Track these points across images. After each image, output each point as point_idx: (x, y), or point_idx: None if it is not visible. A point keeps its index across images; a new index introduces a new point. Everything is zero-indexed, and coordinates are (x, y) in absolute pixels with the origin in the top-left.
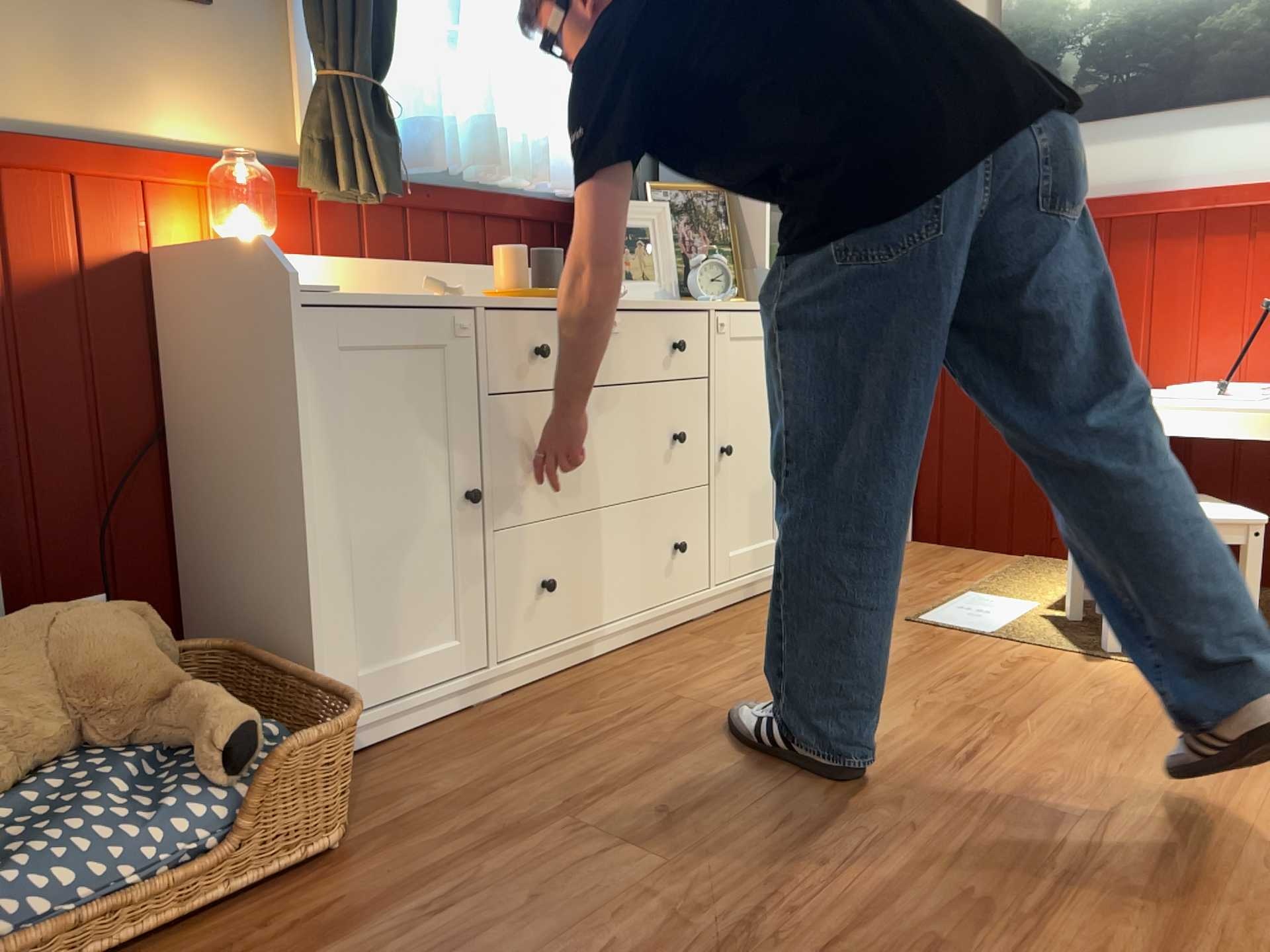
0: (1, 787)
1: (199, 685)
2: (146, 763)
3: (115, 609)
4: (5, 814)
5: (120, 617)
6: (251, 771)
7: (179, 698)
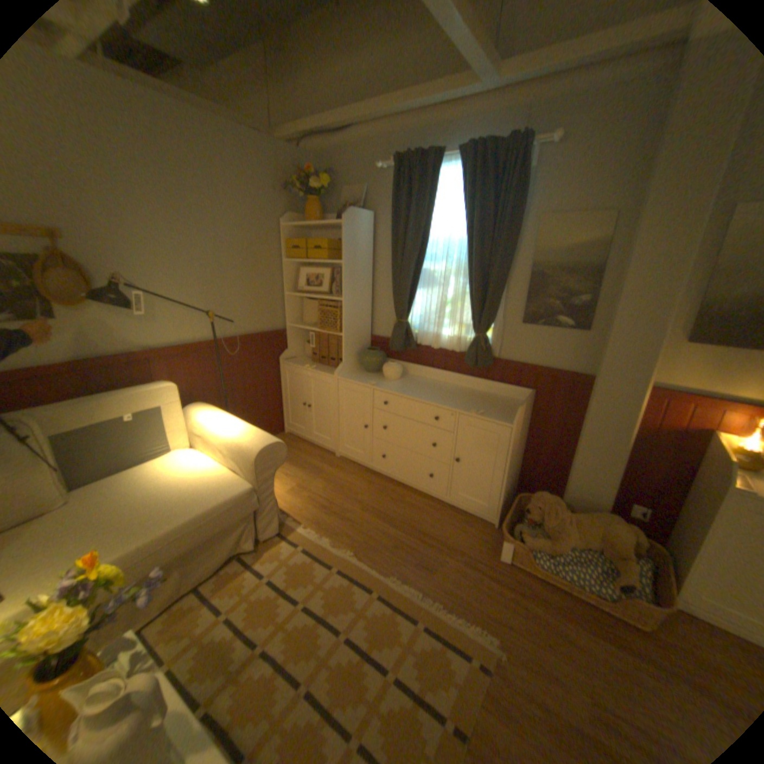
0: (580, 550)
1: (634, 565)
2: (610, 571)
3: (630, 530)
4: (577, 555)
5: (628, 534)
6: (631, 596)
7: (627, 564)
